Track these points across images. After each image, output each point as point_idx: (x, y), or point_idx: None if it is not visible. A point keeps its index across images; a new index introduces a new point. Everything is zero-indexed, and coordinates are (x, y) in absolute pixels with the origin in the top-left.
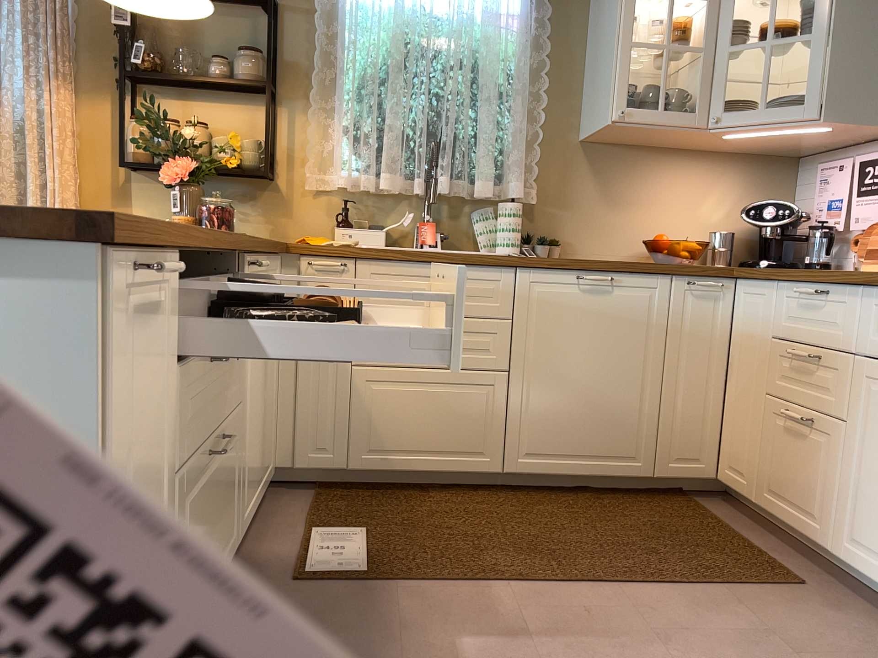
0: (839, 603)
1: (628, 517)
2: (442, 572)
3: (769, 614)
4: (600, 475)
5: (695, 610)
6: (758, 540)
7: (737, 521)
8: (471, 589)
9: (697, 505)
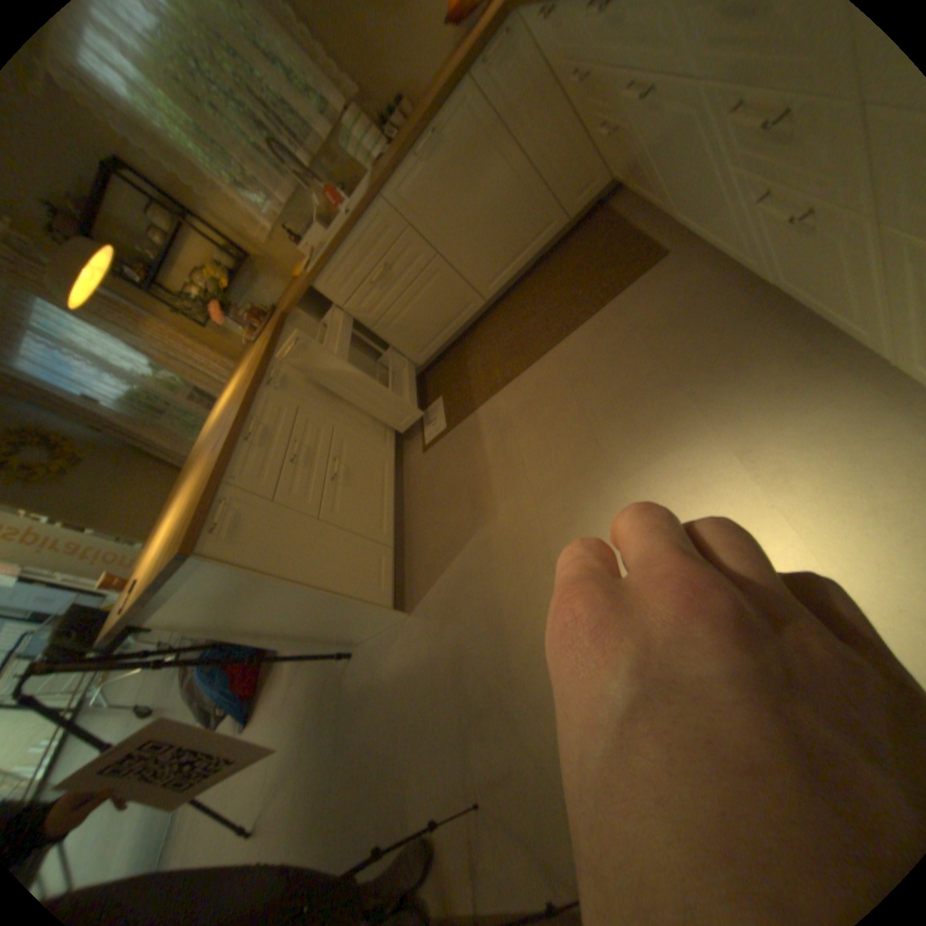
0: (690, 252)
1: (564, 269)
2: (476, 401)
3: (639, 304)
4: (538, 251)
5: (595, 335)
6: (647, 218)
7: (636, 205)
8: (489, 404)
9: (610, 210)
